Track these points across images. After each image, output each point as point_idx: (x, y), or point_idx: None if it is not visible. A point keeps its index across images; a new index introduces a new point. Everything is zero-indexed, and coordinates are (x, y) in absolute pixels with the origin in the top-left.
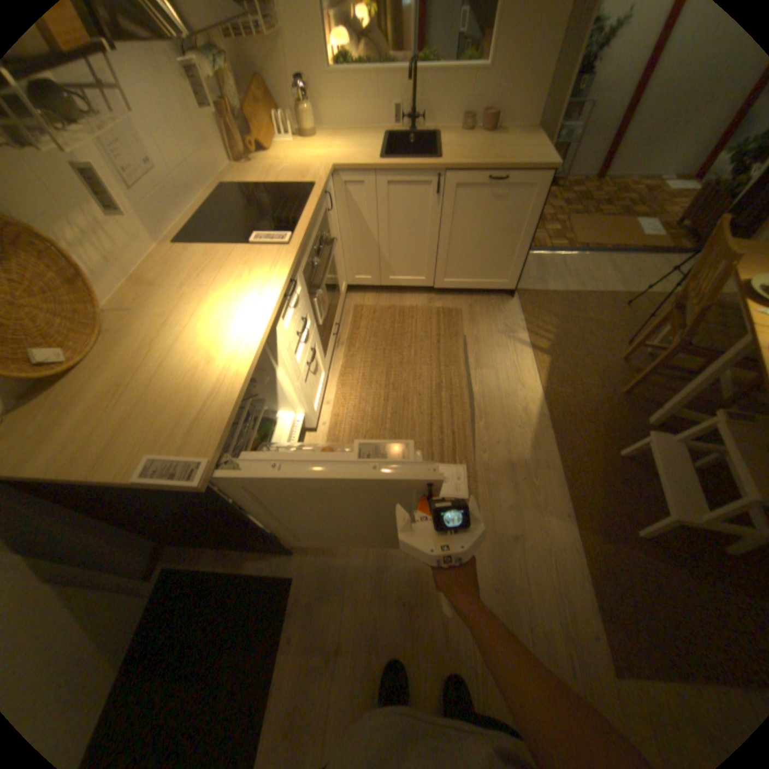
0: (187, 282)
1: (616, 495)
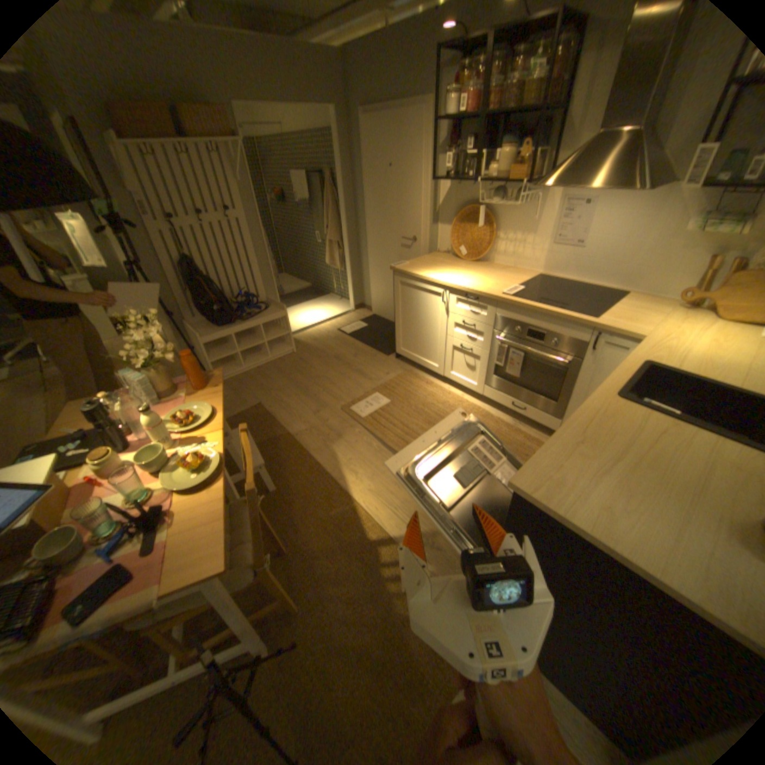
0: (492, 274)
1: (271, 462)
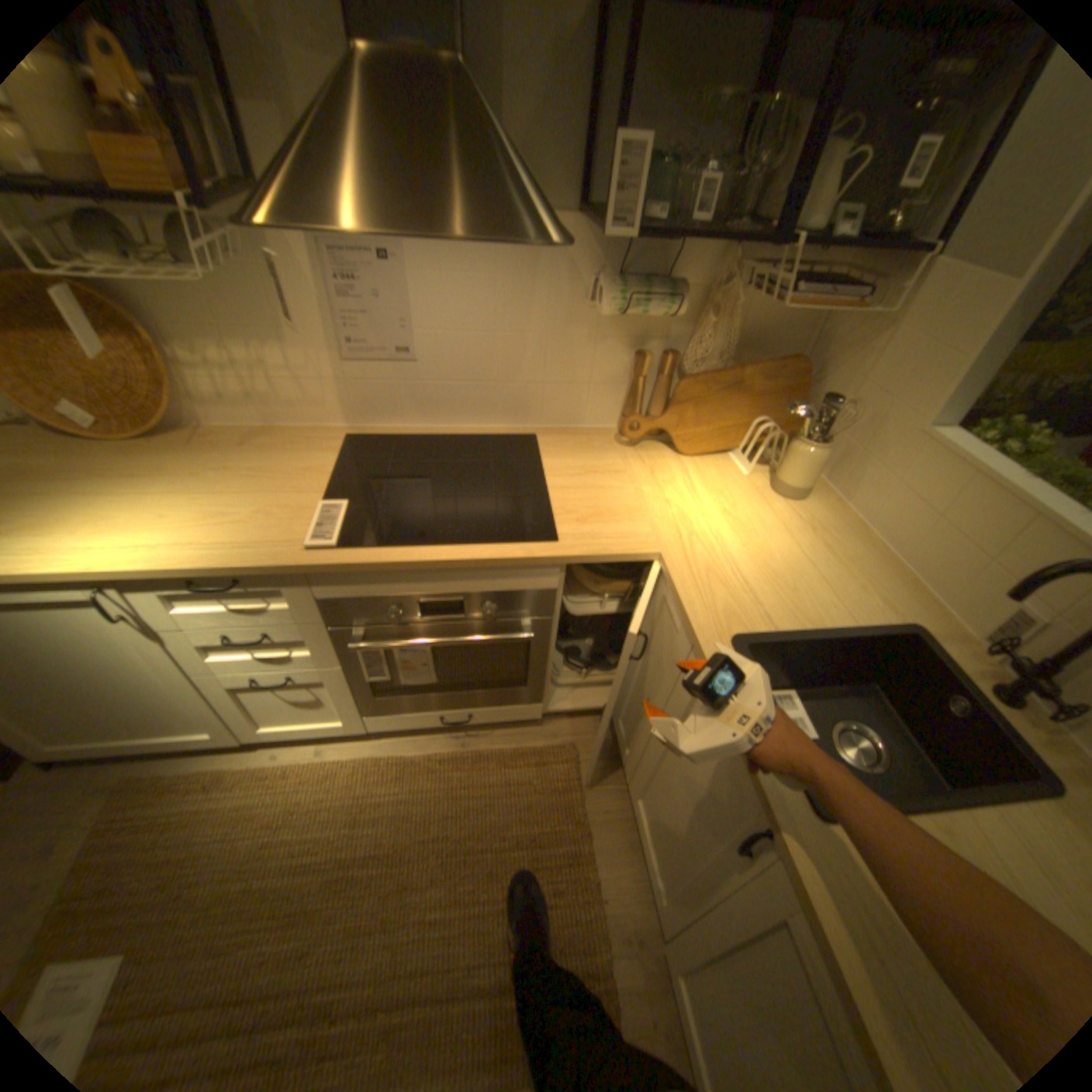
0: (230, 472)
1: None
